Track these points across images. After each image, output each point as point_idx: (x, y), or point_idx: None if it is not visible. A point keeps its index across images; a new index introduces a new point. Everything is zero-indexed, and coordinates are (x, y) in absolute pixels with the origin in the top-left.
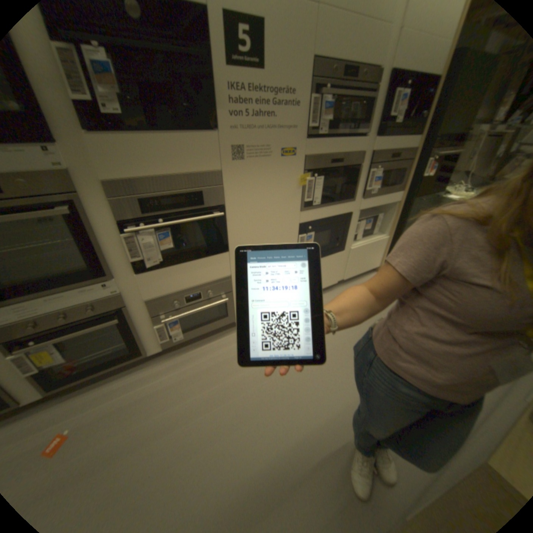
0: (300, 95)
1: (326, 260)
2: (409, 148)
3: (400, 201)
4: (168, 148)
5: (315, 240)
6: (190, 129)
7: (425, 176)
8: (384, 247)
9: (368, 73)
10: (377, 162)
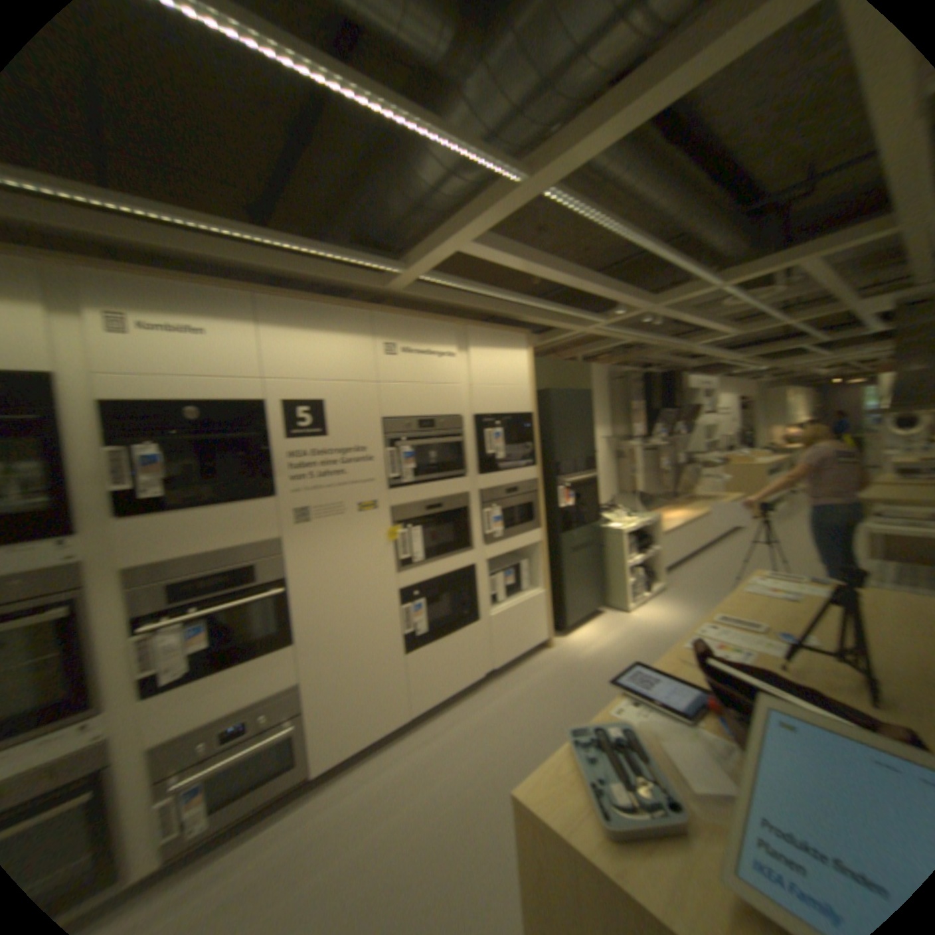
0: (369, 451)
1: (451, 639)
2: (522, 481)
3: (539, 541)
4: (208, 524)
5: (425, 611)
6: (237, 501)
7: (559, 507)
8: (542, 608)
9: (443, 423)
10: (487, 501)
